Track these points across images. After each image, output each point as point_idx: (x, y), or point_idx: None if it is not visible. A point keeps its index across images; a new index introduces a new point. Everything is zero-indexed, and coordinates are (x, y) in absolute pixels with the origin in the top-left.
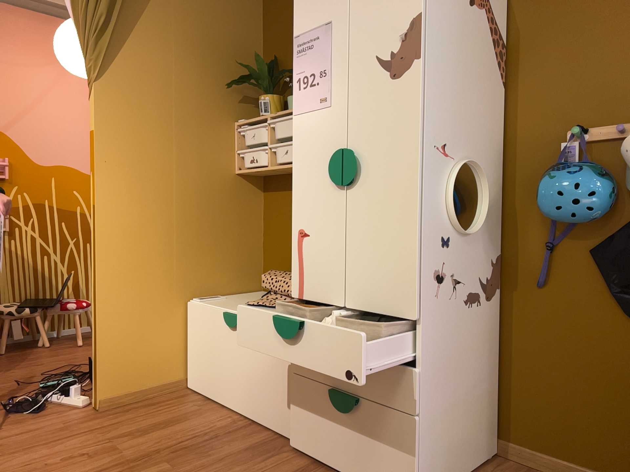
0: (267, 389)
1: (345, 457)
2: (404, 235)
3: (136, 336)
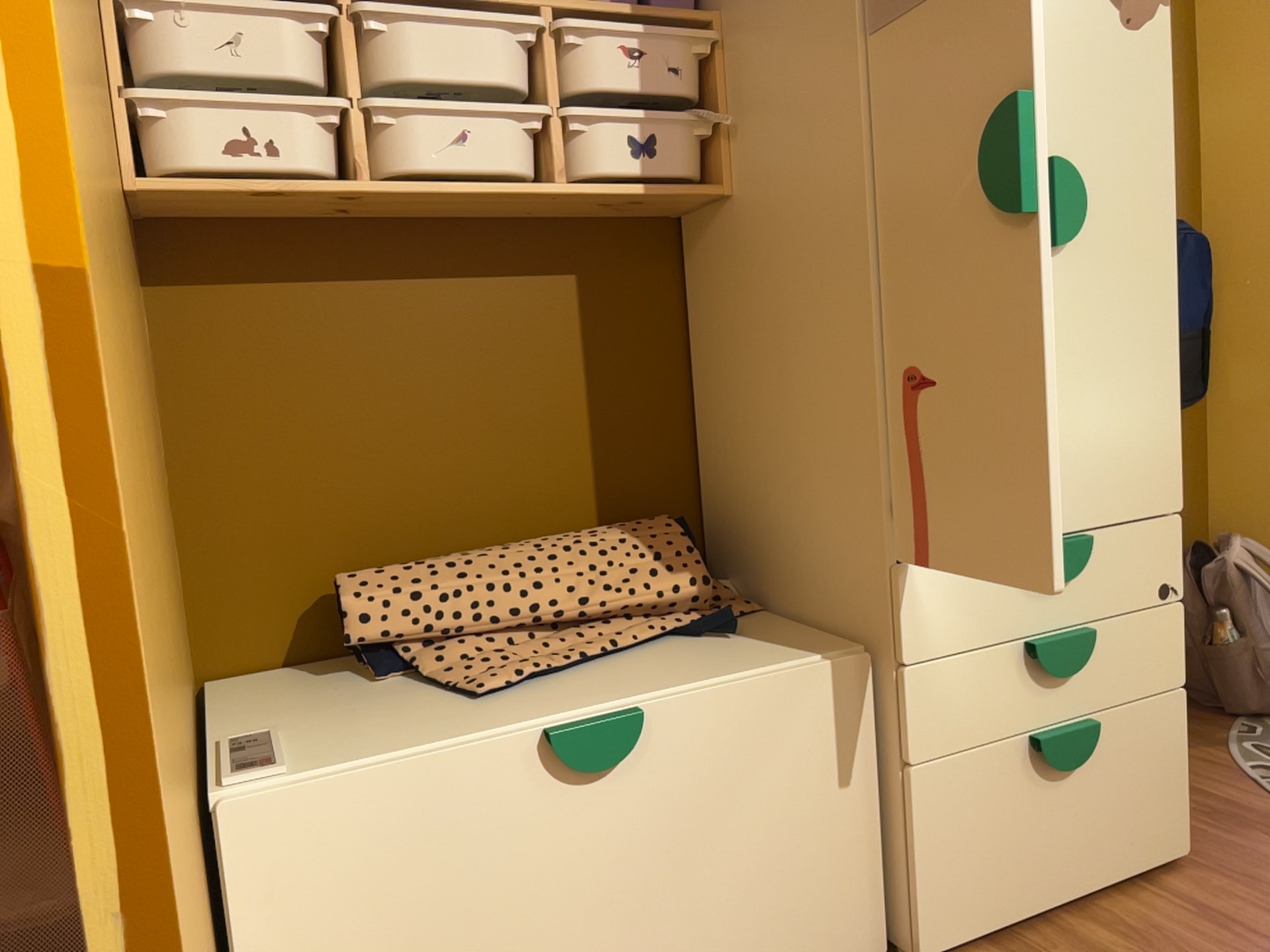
0: (779, 881)
1: (1066, 863)
2: (1159, 351)
3: None
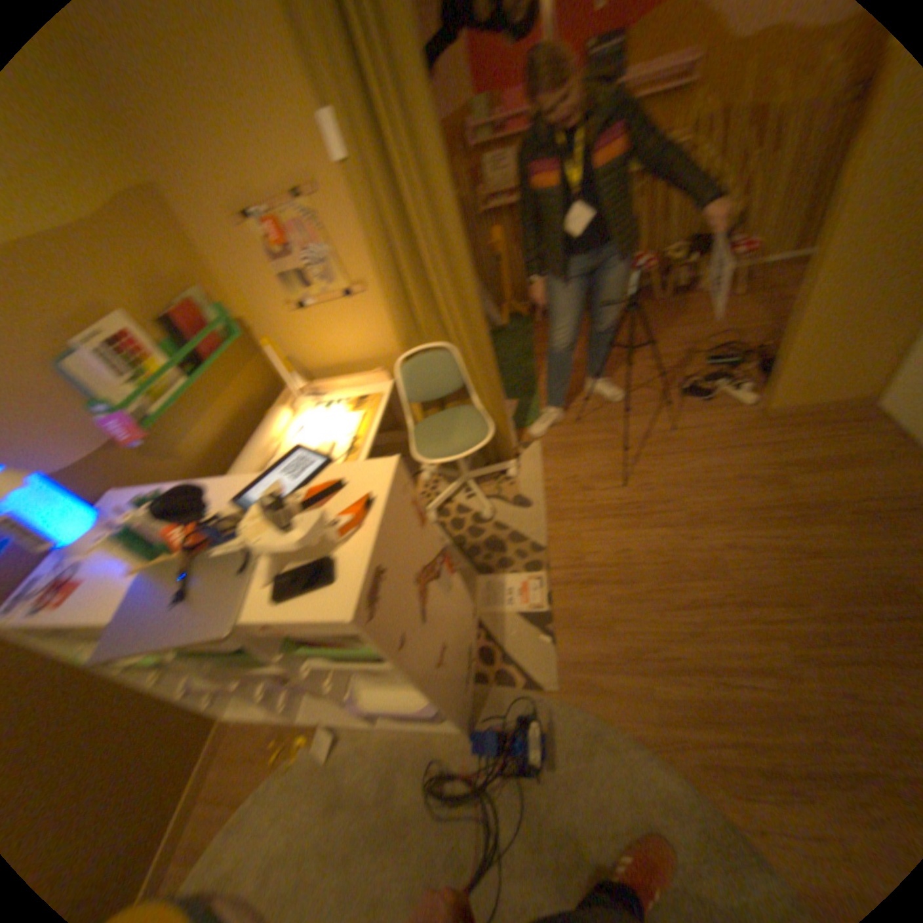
0: None
1: None
2: None
3: (834, 353)
